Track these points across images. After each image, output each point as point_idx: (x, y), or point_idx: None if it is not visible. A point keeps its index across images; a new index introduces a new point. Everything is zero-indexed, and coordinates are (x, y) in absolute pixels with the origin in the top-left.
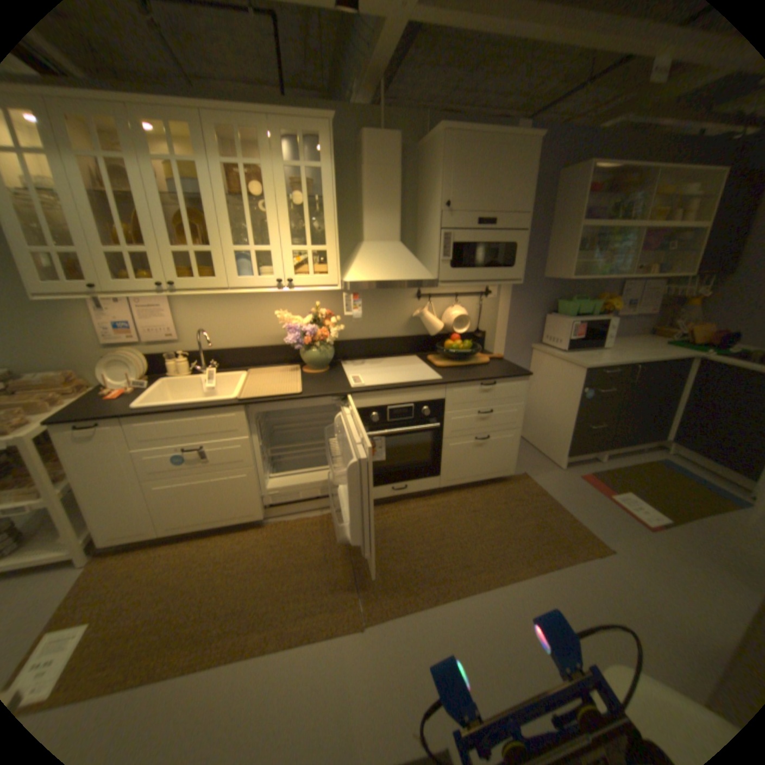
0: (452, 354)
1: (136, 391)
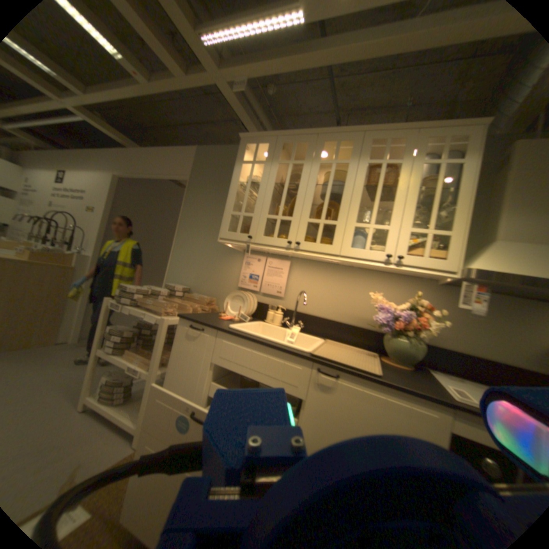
0: None
1: (241, 321)
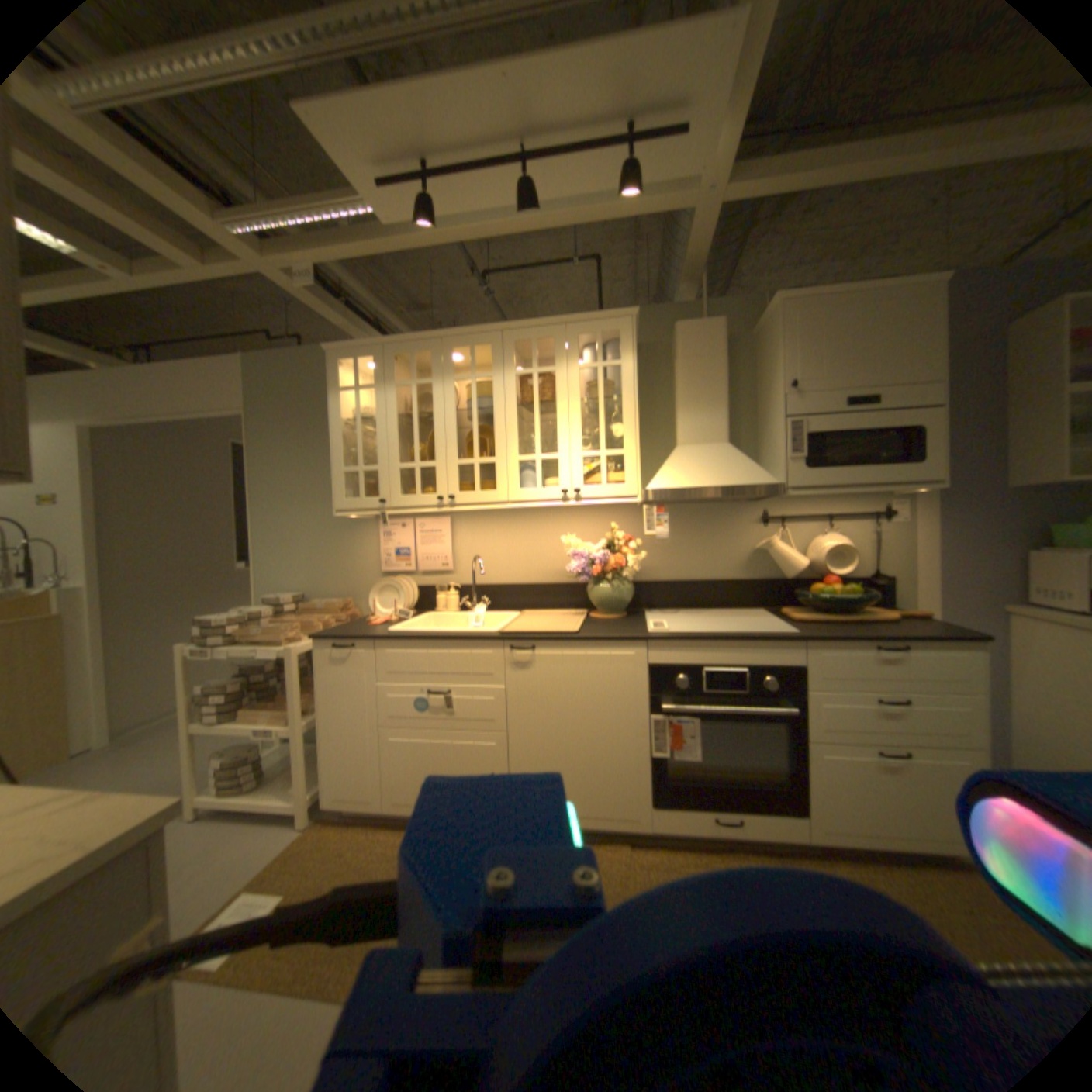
0: (822, 602)
1: (400, 619)
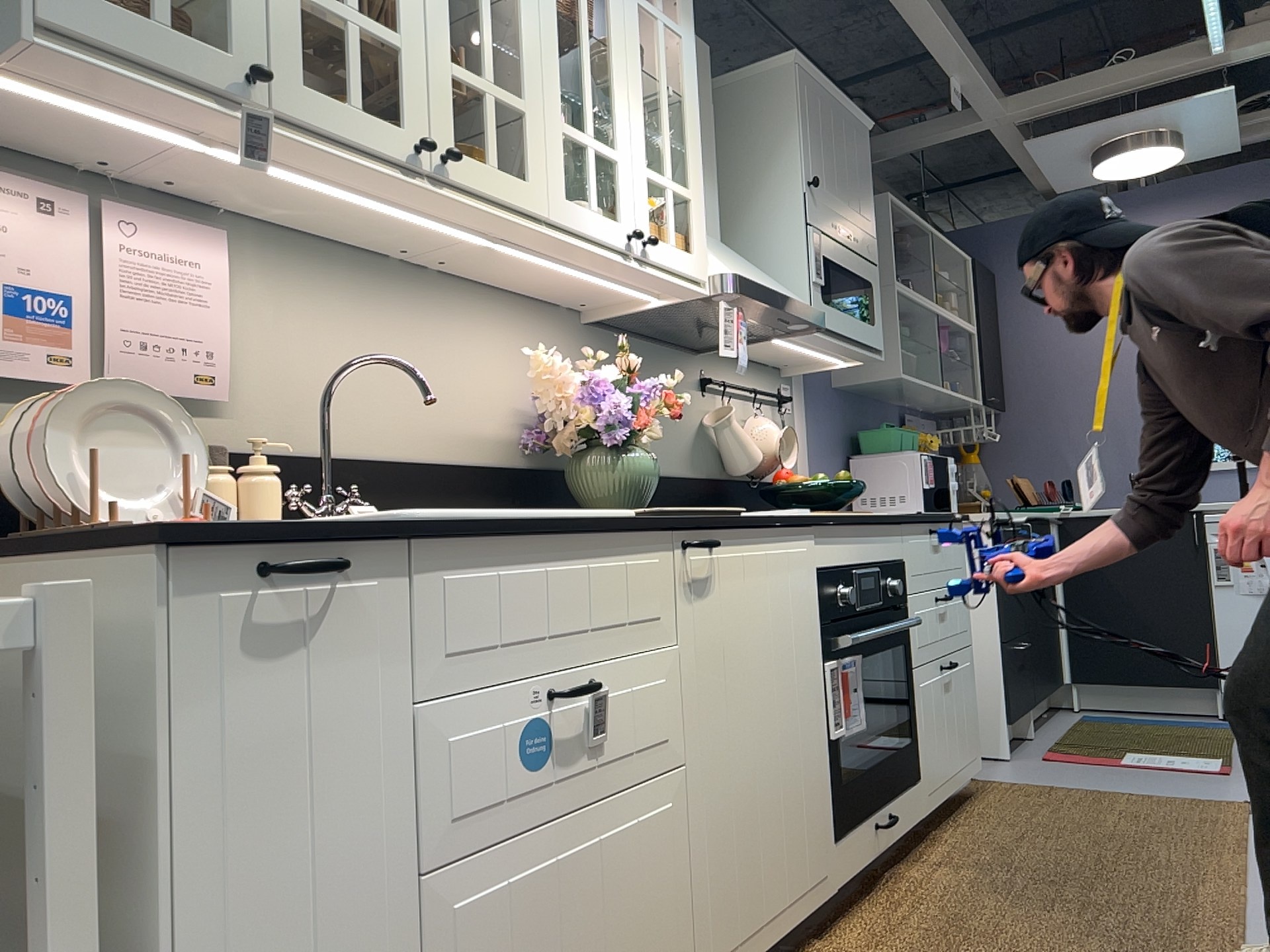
0: (820, 497)
1: None
